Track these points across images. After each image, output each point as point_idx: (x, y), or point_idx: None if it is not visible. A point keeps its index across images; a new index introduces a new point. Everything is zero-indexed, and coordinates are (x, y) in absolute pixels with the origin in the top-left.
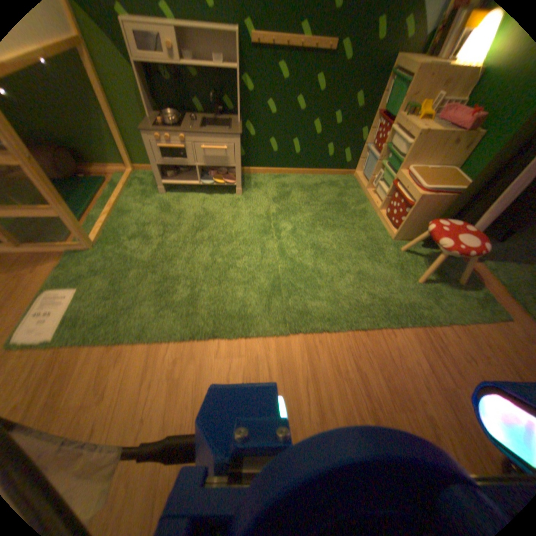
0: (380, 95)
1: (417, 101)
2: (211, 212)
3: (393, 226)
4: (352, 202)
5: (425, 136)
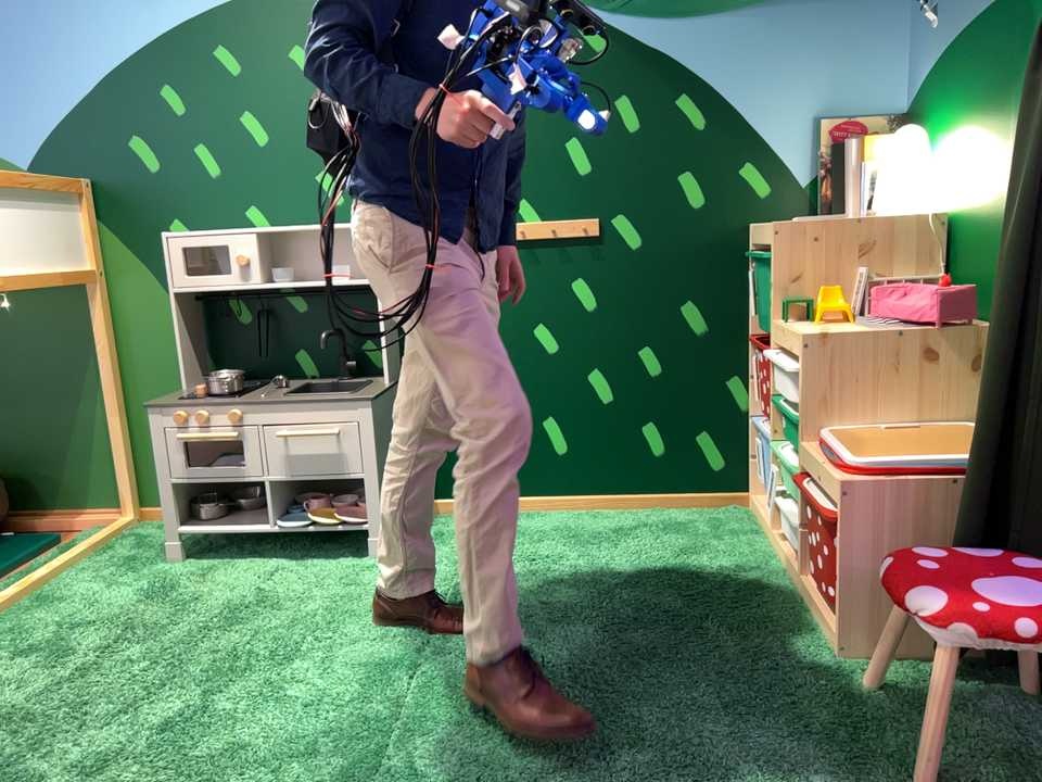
0: (740, 305)
1: (805, 293)
2: (271, 602)
3: (836, 617)
4: (718, 569)
5: (821, 350)
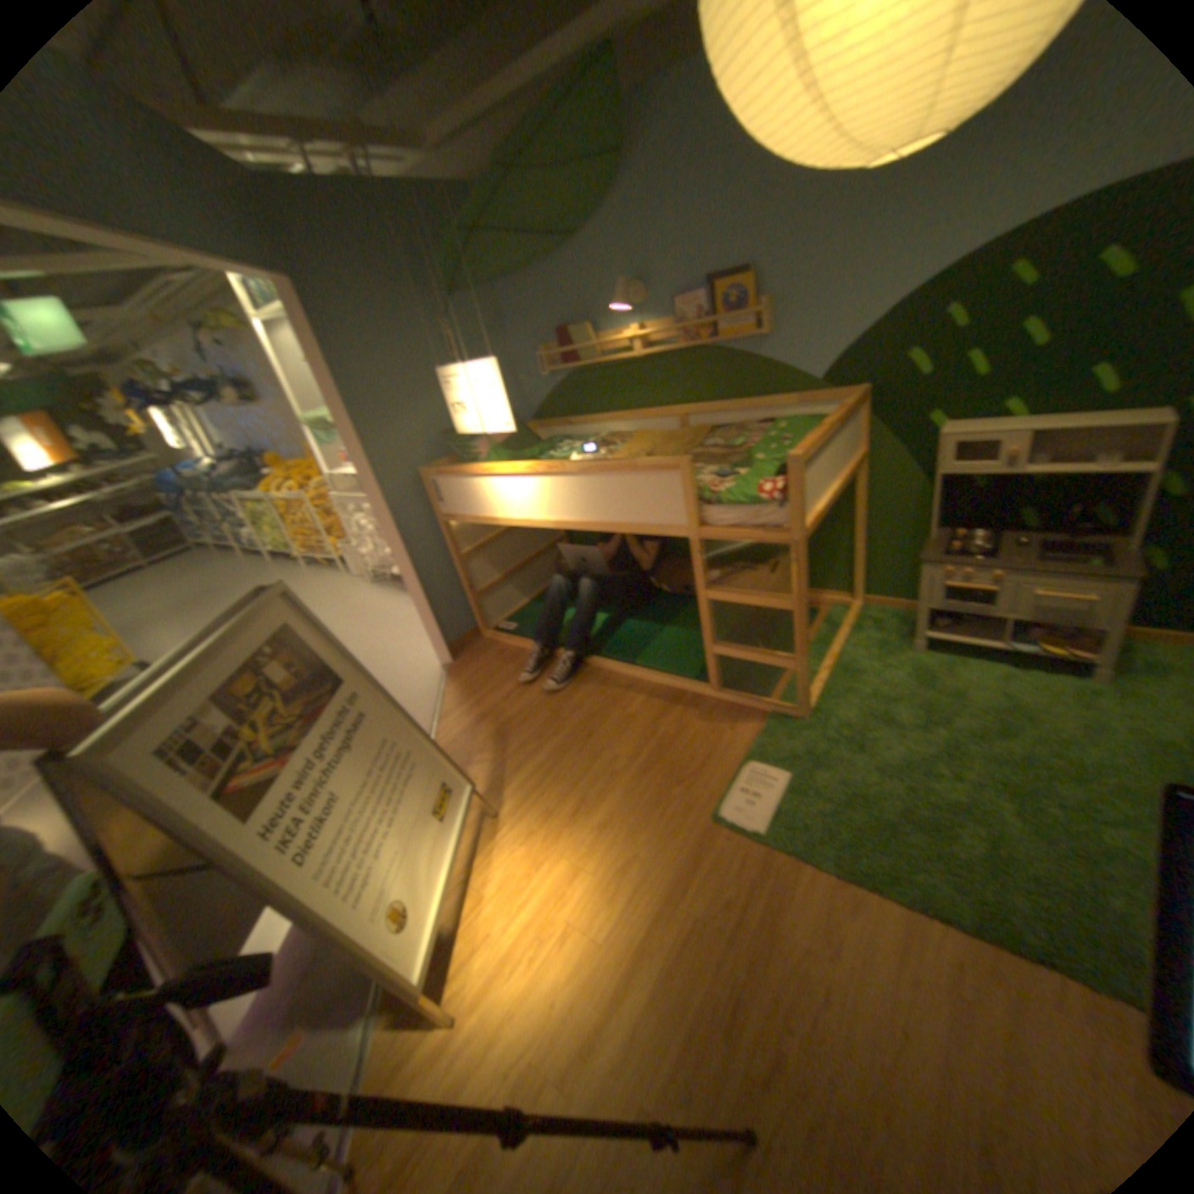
0: None
1: None
2: (1029, 711)
3: None
4: None
5: None
